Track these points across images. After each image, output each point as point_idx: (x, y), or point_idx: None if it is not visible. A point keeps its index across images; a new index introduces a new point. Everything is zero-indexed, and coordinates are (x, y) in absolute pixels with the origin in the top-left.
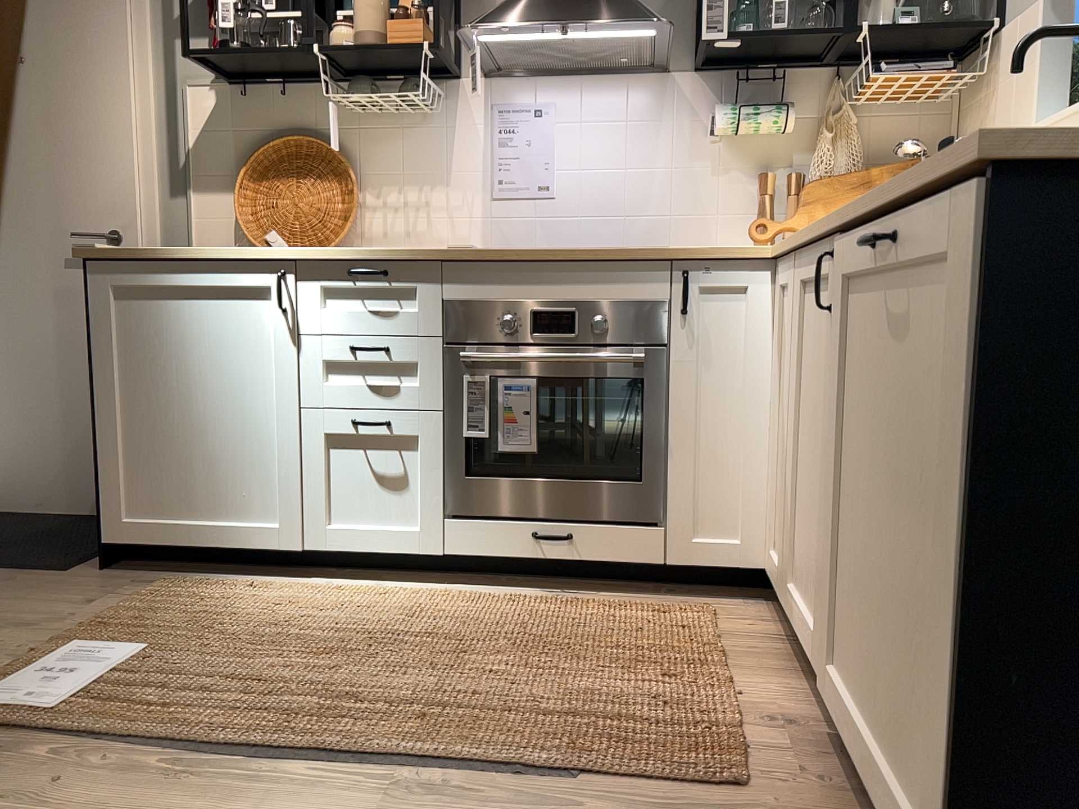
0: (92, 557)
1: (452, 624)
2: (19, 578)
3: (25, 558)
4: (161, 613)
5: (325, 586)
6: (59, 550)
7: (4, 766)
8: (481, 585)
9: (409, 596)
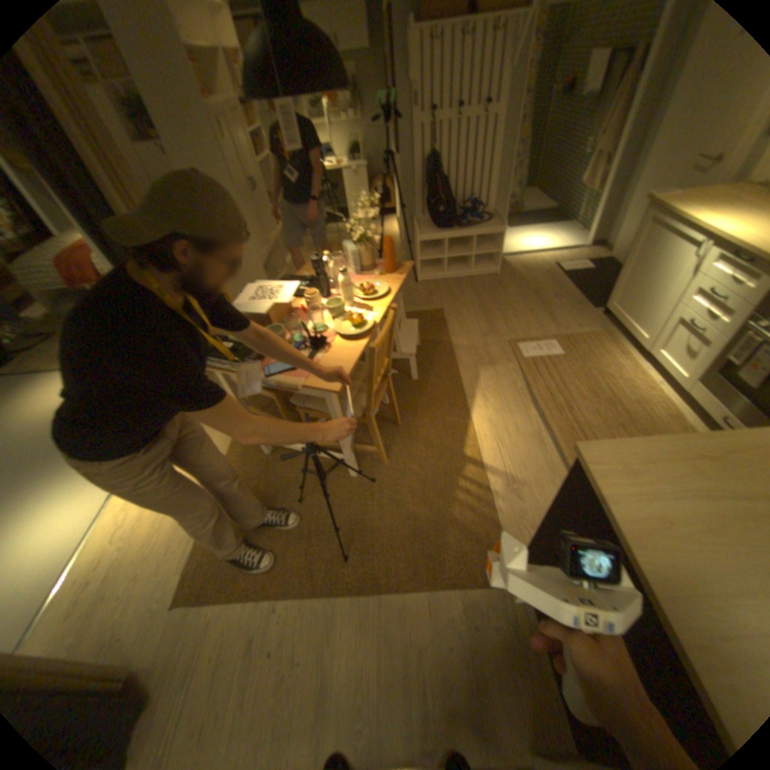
0: (607, 306)
1: (644, 415)
2: (581, 303)
3: (593, 295)
4: (584, 343)
5: (643, 368)
6: (606, 296)
7: (504, 362)
8: (697, 413)
9: (656, 394)
